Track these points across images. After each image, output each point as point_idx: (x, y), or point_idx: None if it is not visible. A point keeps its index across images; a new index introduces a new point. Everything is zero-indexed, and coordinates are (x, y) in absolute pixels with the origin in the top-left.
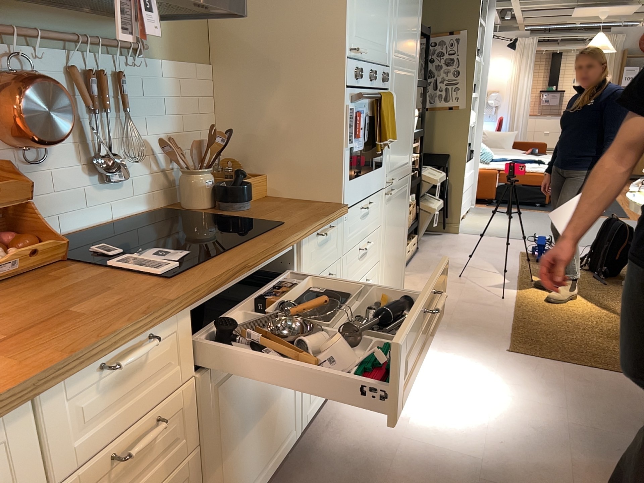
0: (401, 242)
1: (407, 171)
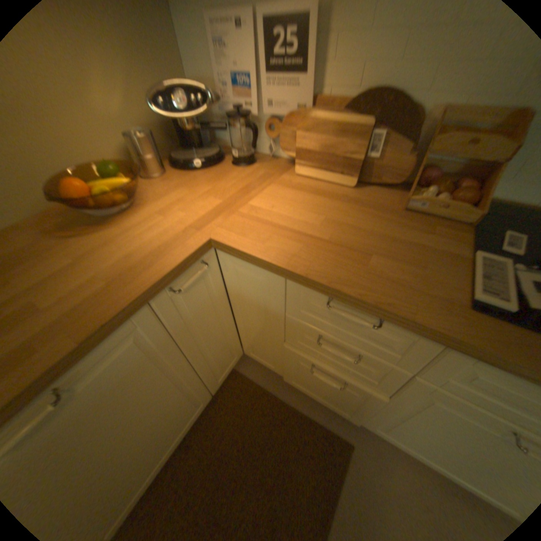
0: None
1: None
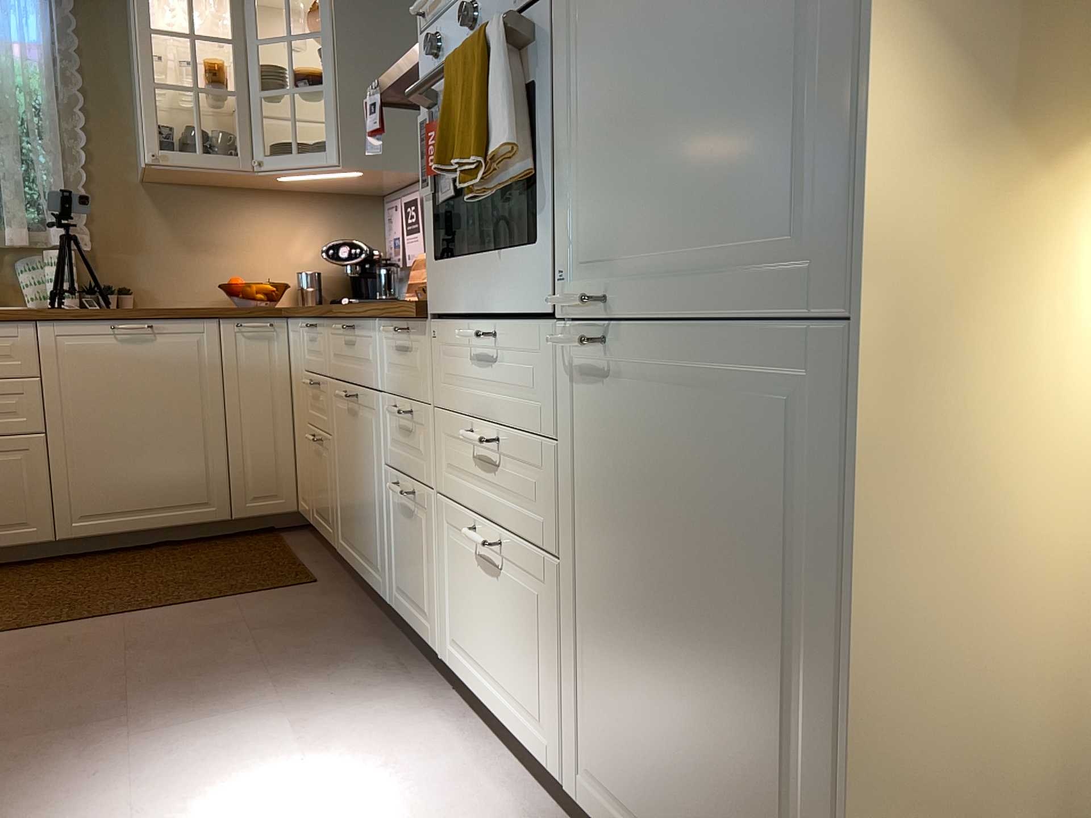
0: (761, 697)
1: (785, 294)
